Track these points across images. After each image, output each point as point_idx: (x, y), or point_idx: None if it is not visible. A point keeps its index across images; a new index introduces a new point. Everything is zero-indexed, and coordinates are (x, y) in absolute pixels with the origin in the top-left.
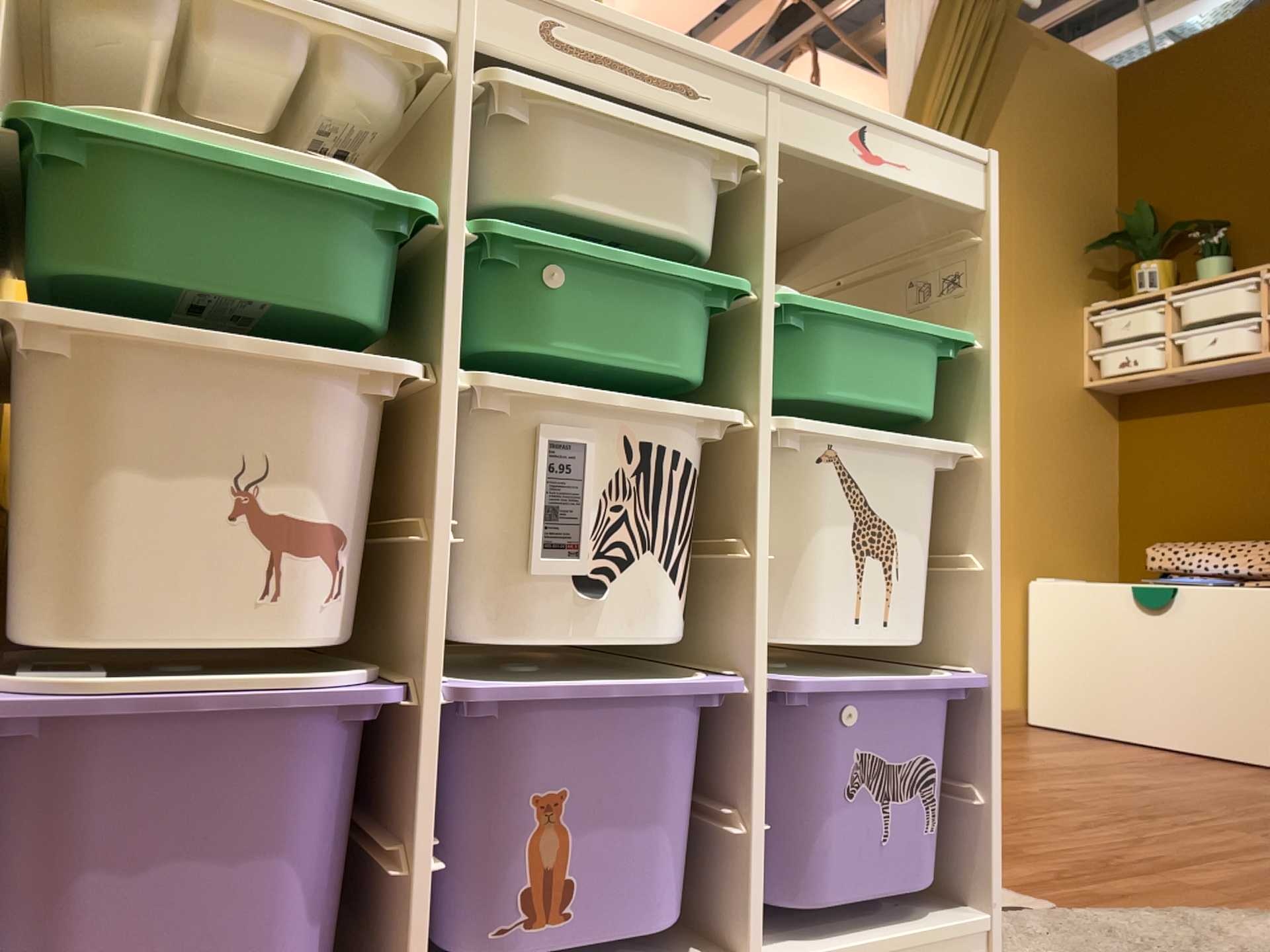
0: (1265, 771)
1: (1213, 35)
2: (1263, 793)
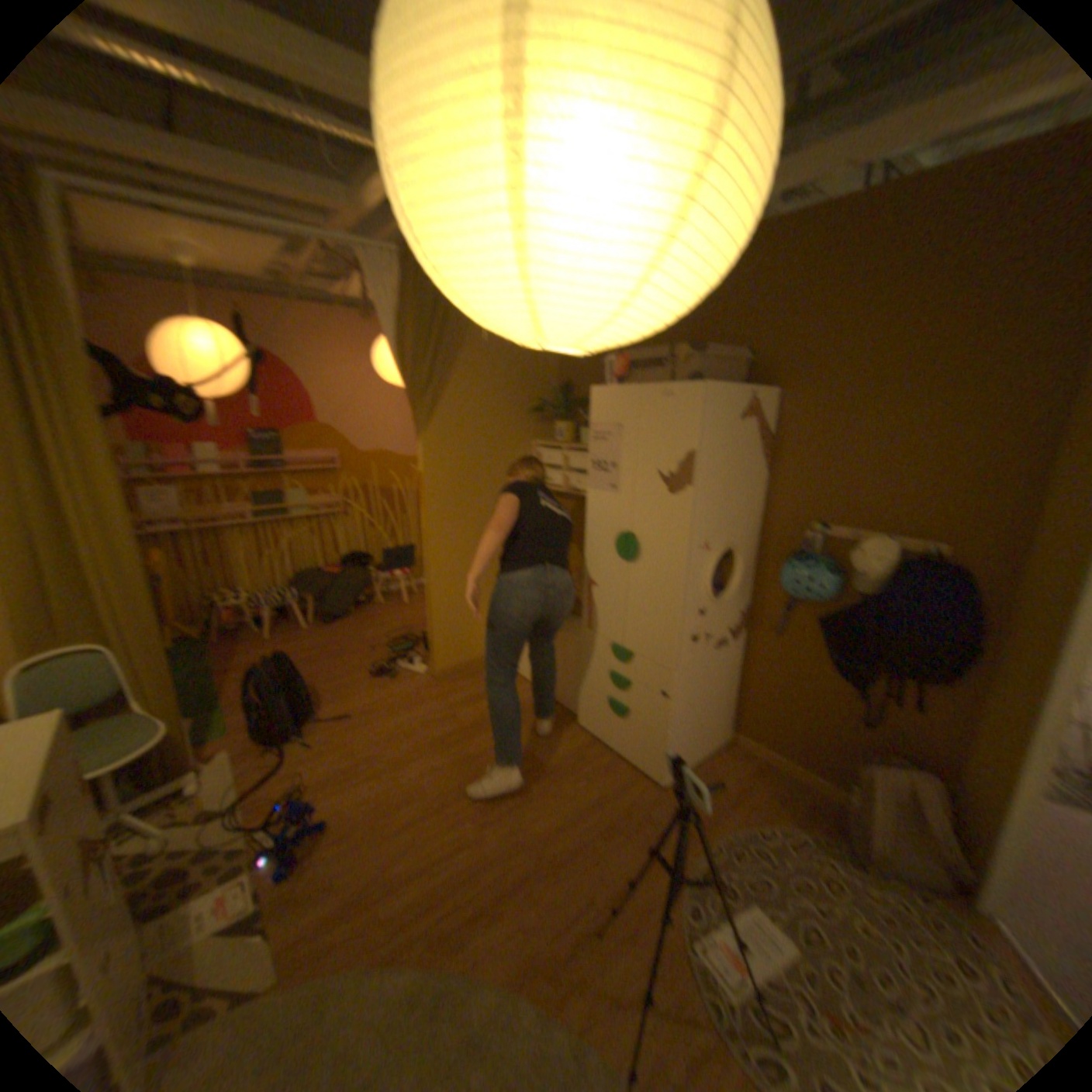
0: (564, 721)
1: None
2: (535, 761)
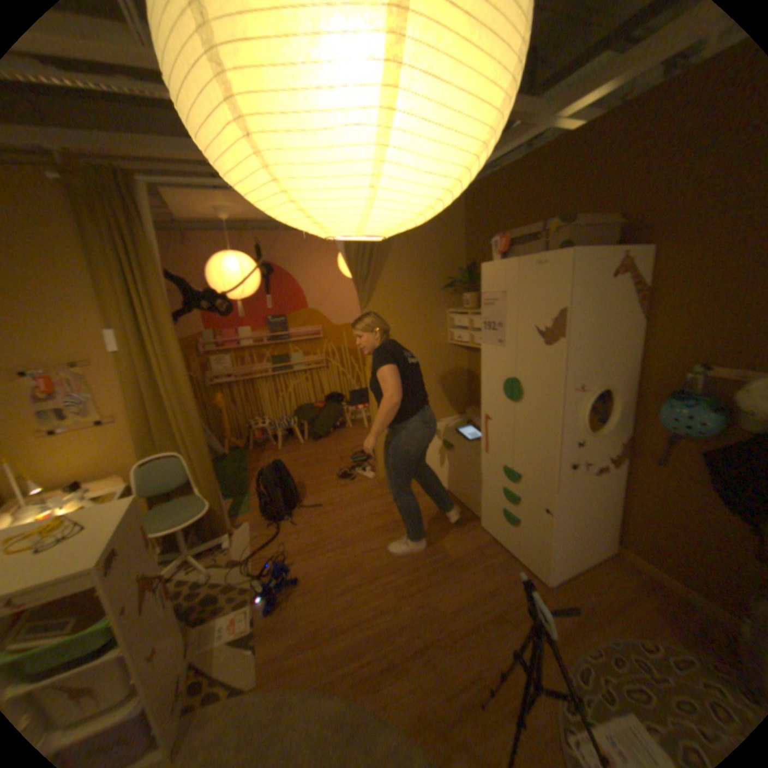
0: (470, 522)
1: (499, 172)
2: (444, 550)
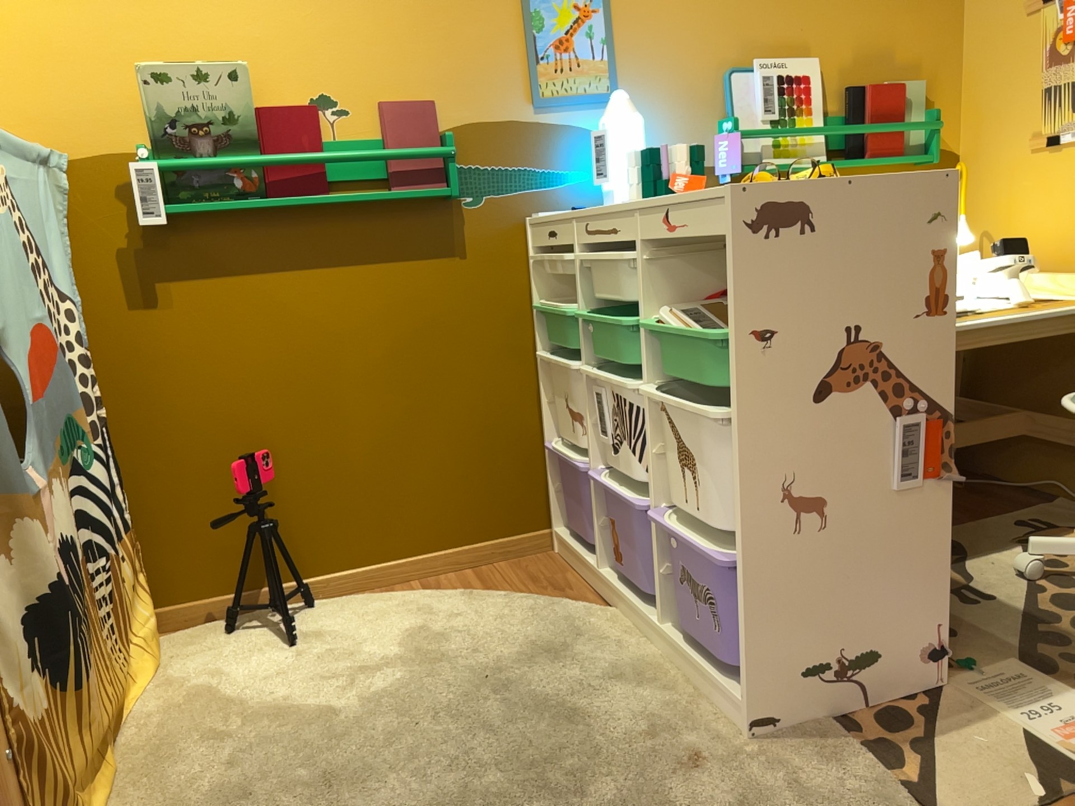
0: None
1: None
2: None
